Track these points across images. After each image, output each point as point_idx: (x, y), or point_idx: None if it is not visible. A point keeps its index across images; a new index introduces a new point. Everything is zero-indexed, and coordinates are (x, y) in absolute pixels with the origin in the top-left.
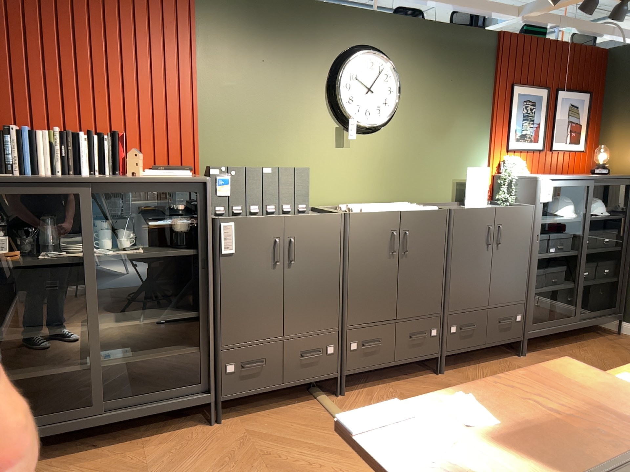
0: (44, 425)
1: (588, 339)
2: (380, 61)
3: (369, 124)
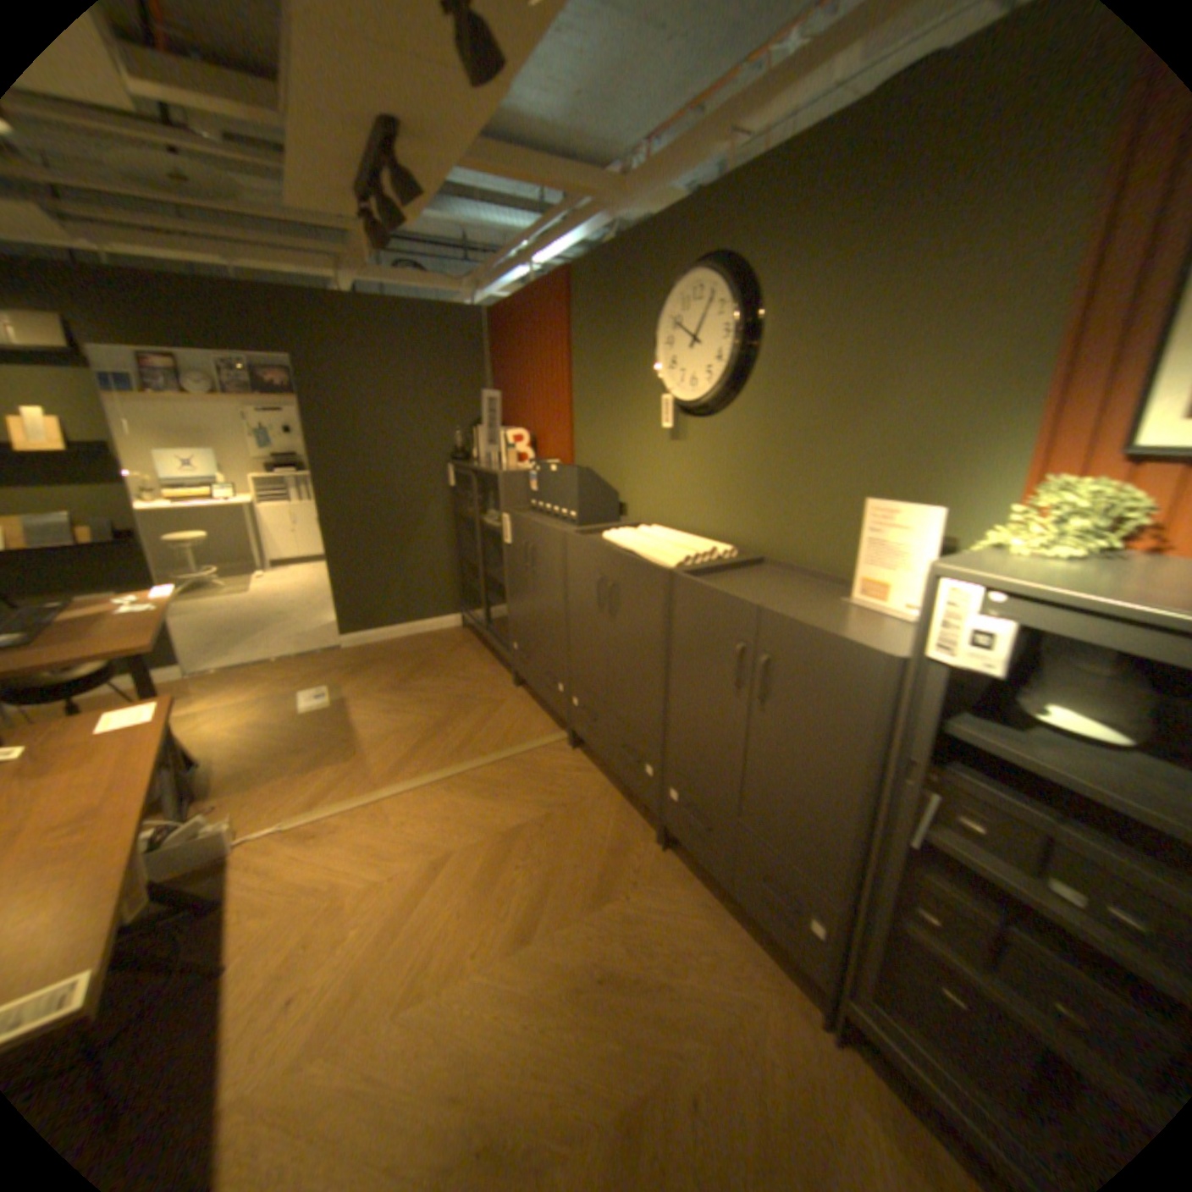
0: (474, 620)
1: None
2: (710, 278)
3: (687, 402)
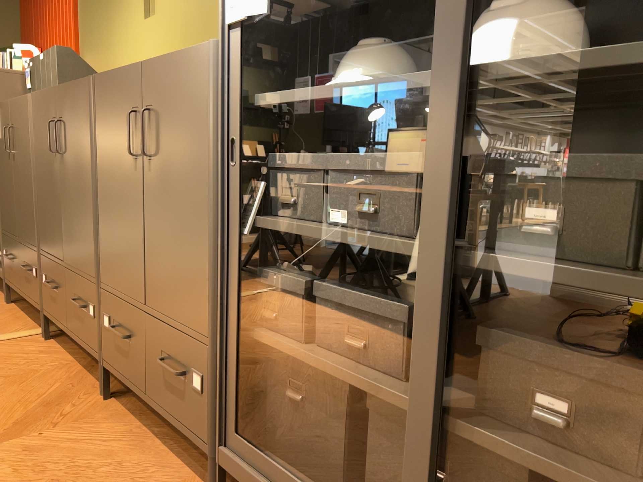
0: None
1: None
2: None
3: None
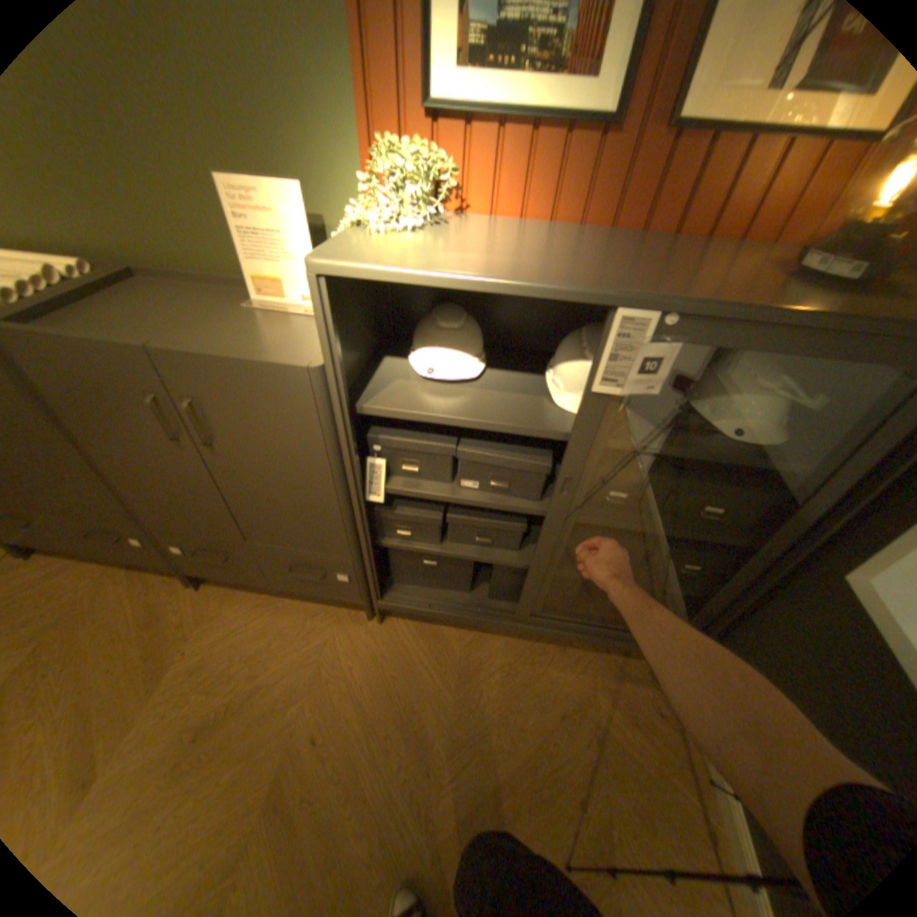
0: None
1: (572, 647)
2: None
3: None
